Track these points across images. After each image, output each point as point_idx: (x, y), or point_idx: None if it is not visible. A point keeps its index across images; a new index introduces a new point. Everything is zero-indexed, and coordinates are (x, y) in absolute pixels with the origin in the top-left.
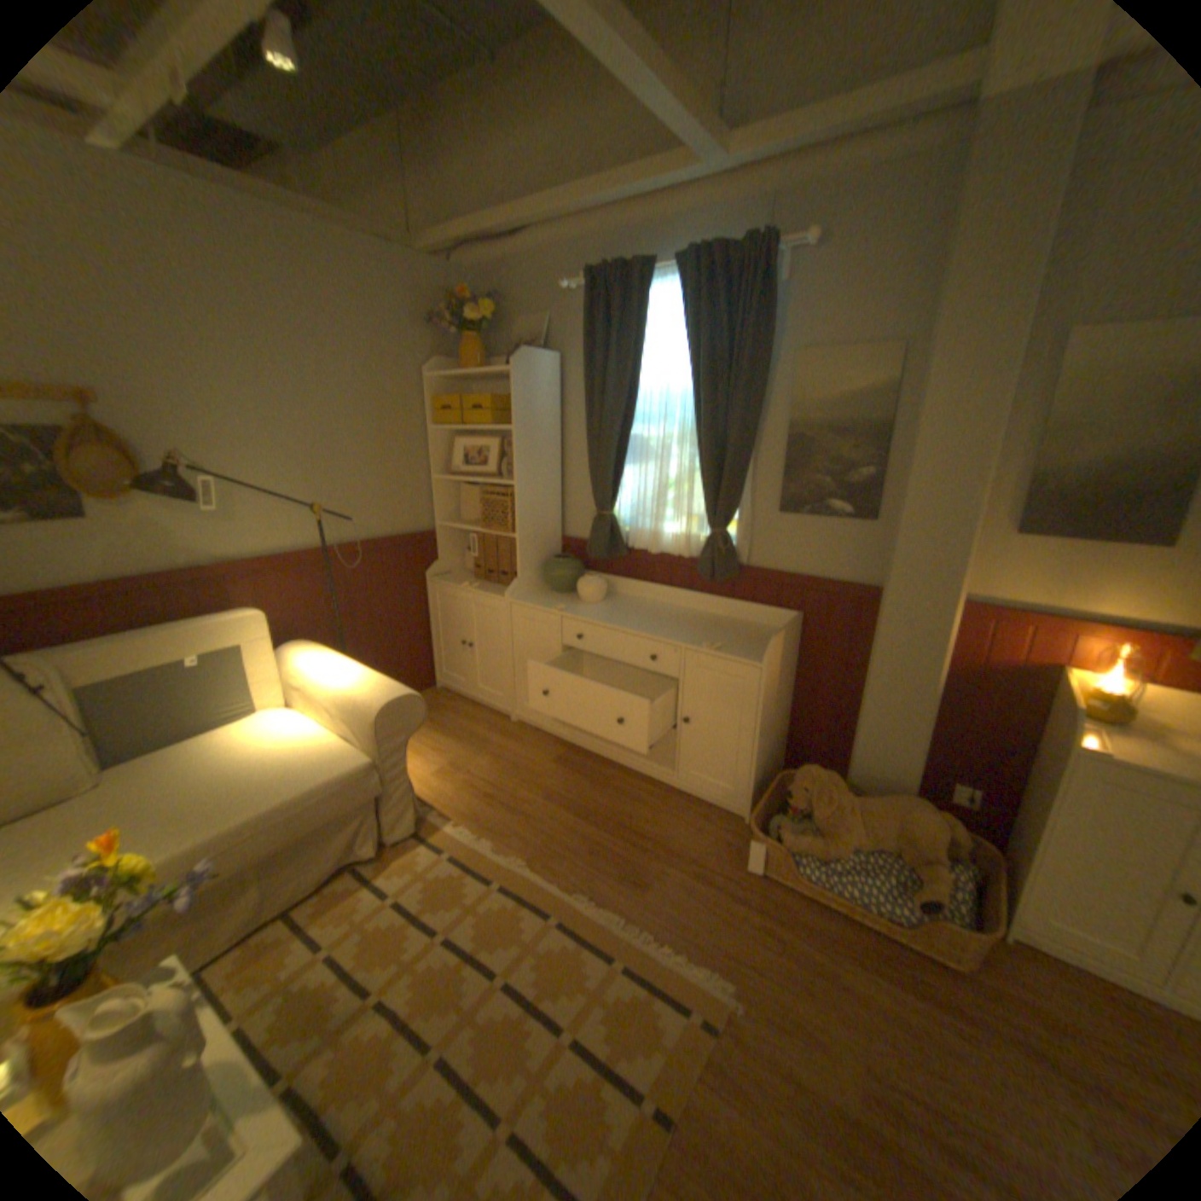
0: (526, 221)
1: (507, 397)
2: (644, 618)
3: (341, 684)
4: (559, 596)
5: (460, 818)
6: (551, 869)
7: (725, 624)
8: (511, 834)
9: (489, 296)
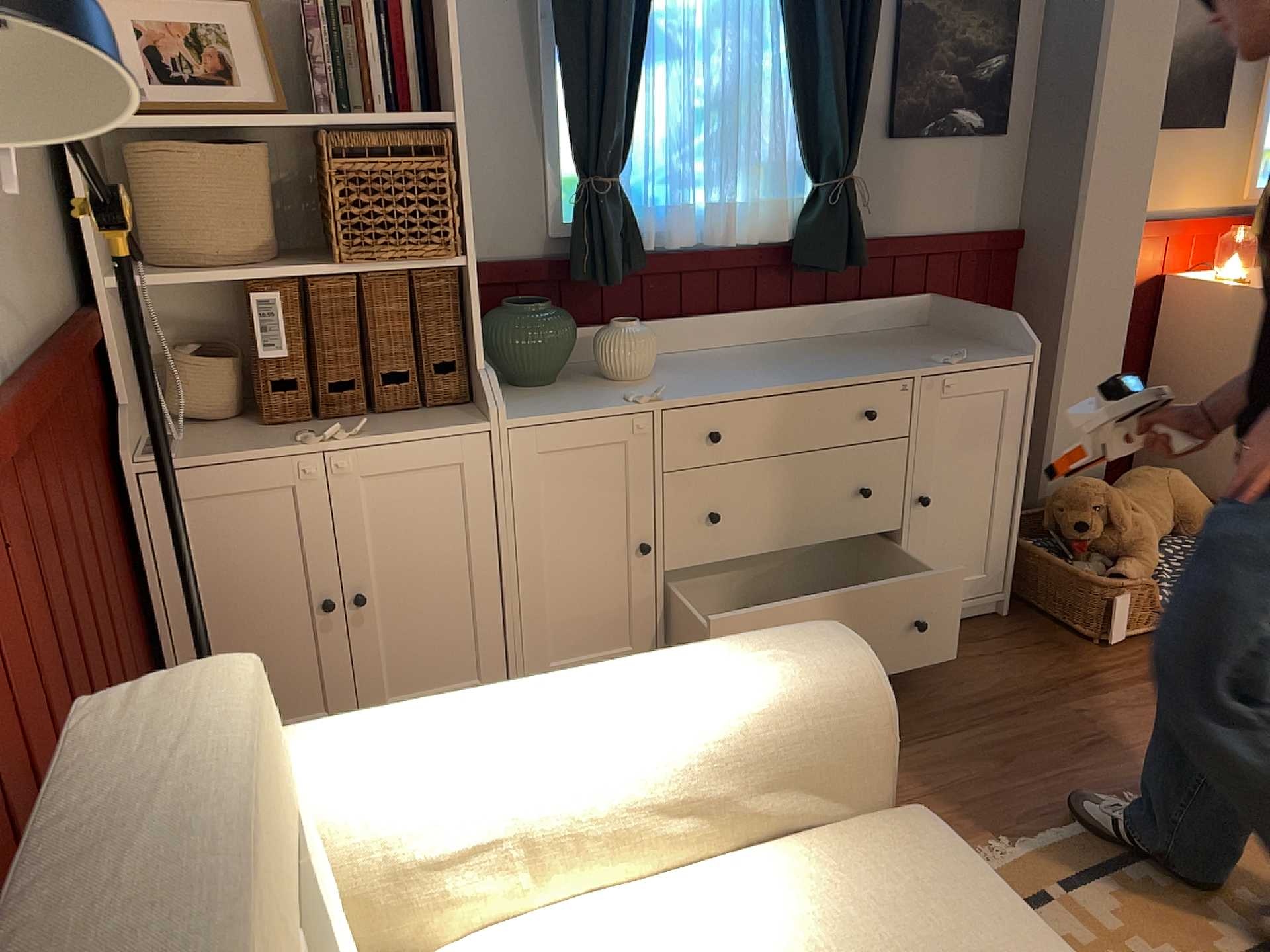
0: None
1: None
2: (777, 366)
3: (672, 714)
4: (559, 388)
5: None
6: (1029, 816)
7: (860, 340)
8: None
9: None
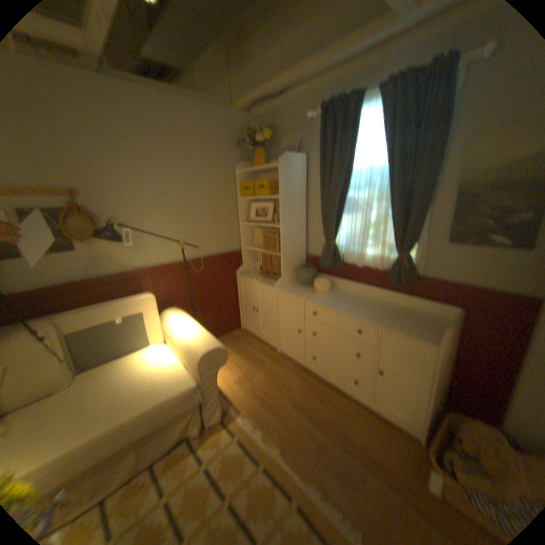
0: (289, 84)
1: (277, 181)
2: (354, 305)
3: (185, 338)
4: (304, 288)
5: (246, 414)
6: (295, 461)
7: (407, 312)
8: (273, 431)
9: (269, 128)
